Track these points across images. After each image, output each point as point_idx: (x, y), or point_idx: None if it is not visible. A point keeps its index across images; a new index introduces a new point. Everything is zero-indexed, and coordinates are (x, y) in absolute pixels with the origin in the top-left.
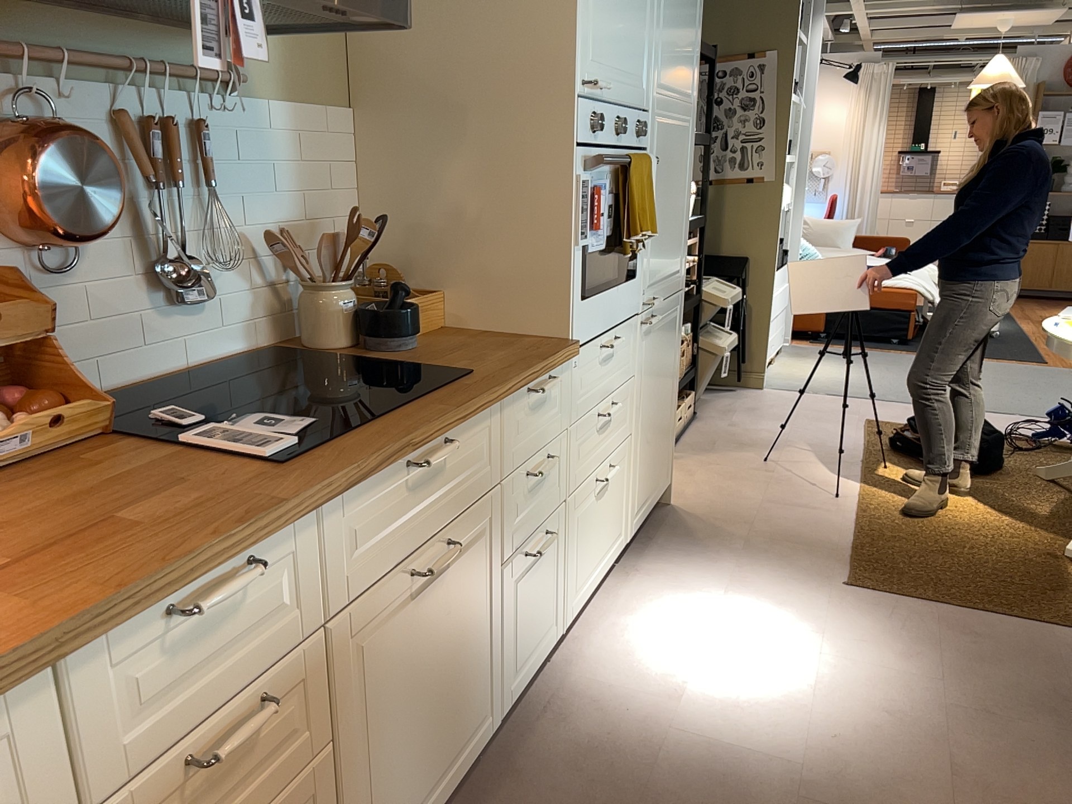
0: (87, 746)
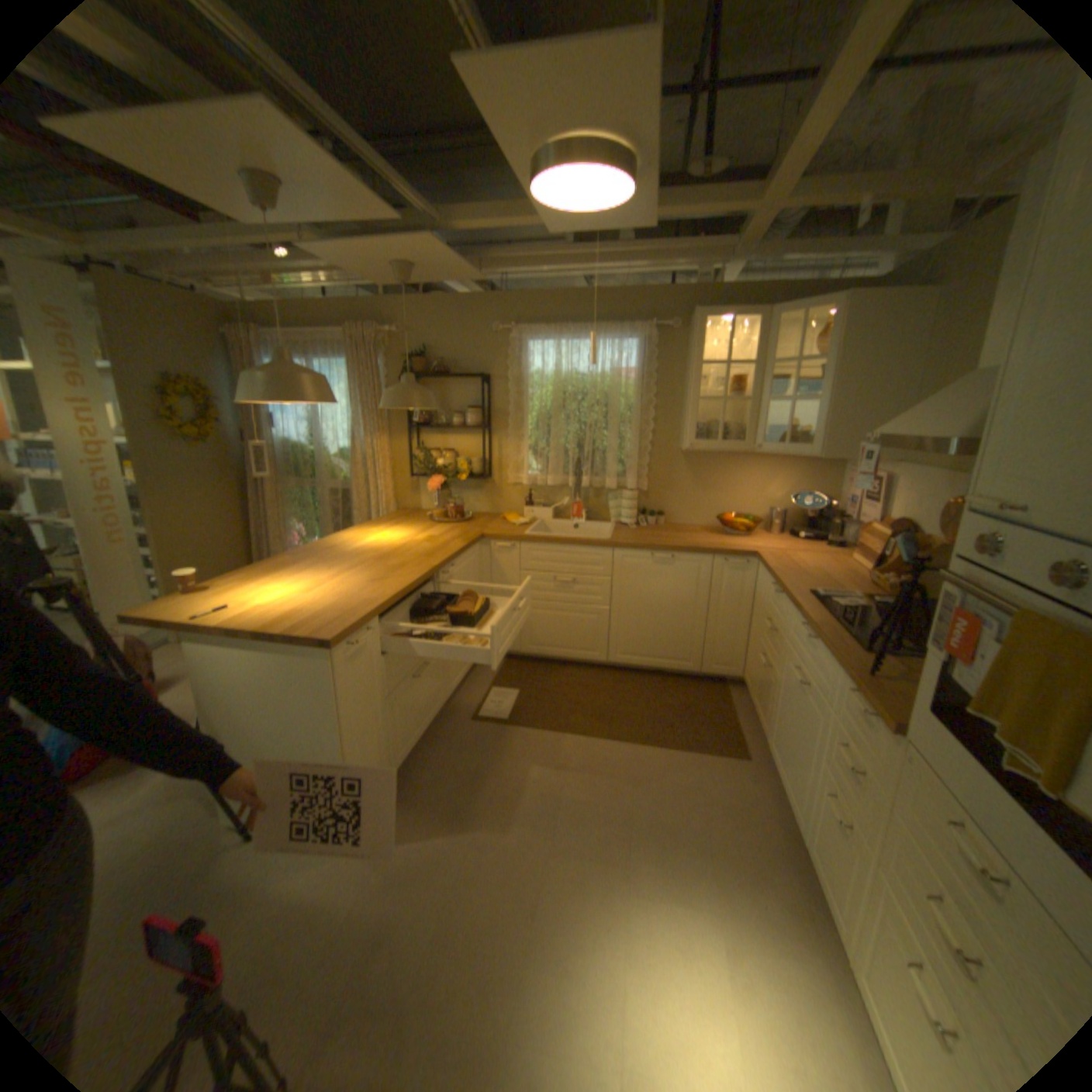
0: (768, 594)
